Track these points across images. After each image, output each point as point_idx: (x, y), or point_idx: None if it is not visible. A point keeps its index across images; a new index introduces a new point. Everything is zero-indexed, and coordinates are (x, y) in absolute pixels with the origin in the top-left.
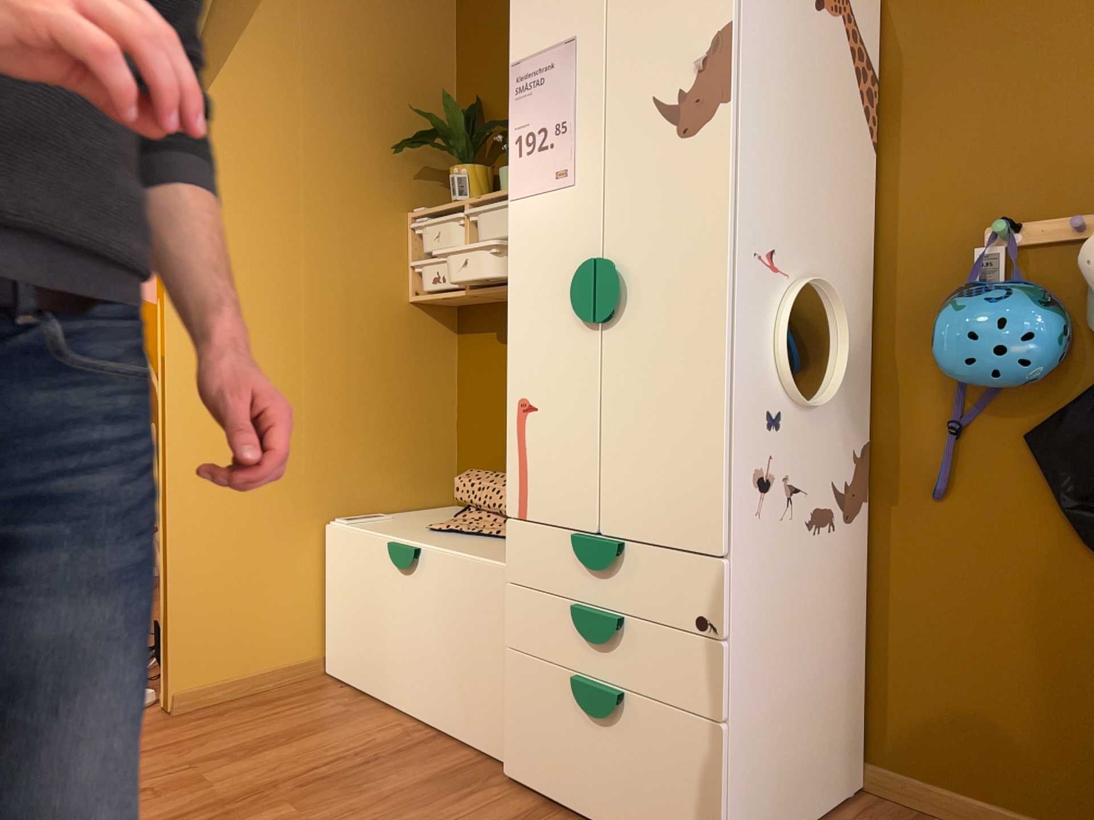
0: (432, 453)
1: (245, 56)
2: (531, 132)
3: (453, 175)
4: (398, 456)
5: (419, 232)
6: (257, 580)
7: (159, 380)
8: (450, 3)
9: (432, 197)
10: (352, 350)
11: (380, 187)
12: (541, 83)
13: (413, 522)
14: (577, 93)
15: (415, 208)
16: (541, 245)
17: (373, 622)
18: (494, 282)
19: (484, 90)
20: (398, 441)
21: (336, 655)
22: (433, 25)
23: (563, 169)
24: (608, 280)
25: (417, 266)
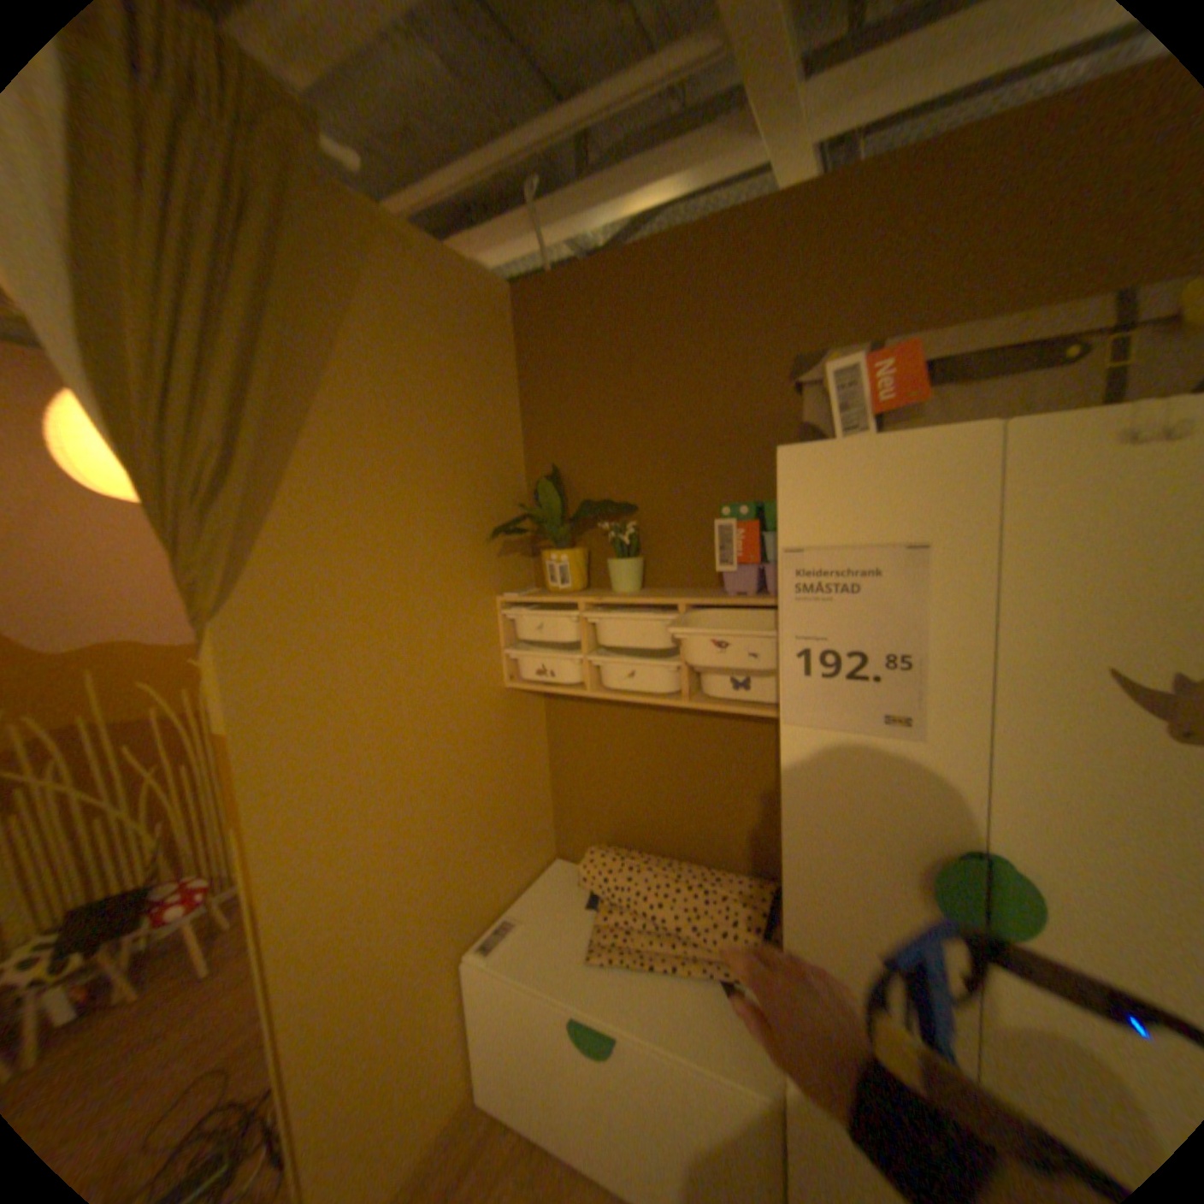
0: (536, 821)
1: (306, 463)
2: (829, 649)
3: (552, 562)
4: (511, 843)
5: (515, 620)
6: (403, 1073)
7: (251, 930)
8: (510, 357)
9: (514, 571)
10: (464, 767)
11: (470, 578)
12: (851, 588)
13: (554, 934)
14: (933, 622)
15: (502, 587)
16: (851, 796)
17: (547, 1083)
18: (629, 693)
19: (562, 458)
20: (510, 829)
21: (491, 1093)
22: (498, 384)
23: (902, 716)
24: (1018, 899)
25: (511, 650)
